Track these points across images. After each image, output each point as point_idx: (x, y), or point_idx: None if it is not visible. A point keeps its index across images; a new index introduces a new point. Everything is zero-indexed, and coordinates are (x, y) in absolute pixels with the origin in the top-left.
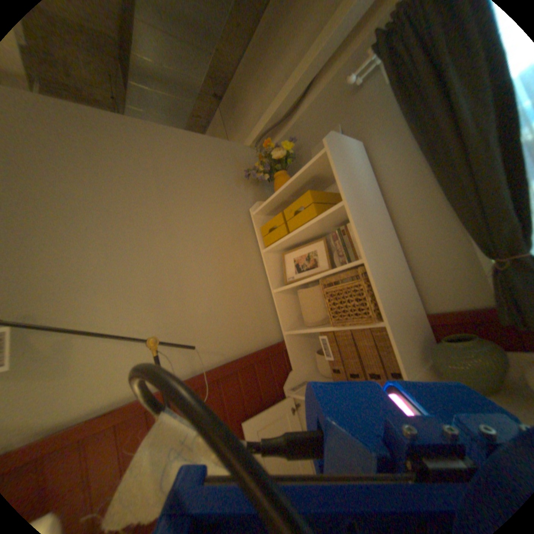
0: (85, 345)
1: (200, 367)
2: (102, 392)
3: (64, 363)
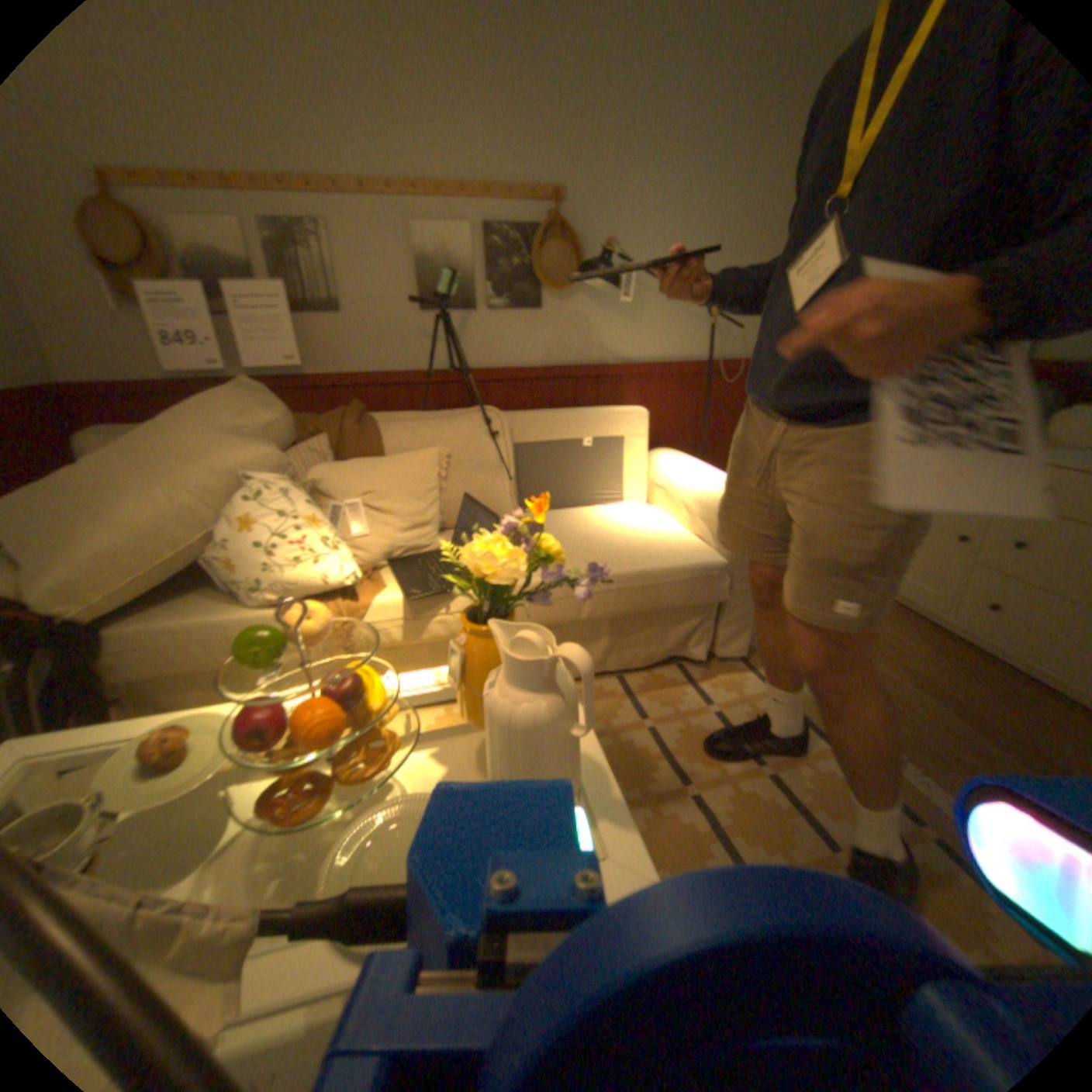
0: (651, 299)
1: (727, 354)
2: (654, 345)
3: (637, 311)
